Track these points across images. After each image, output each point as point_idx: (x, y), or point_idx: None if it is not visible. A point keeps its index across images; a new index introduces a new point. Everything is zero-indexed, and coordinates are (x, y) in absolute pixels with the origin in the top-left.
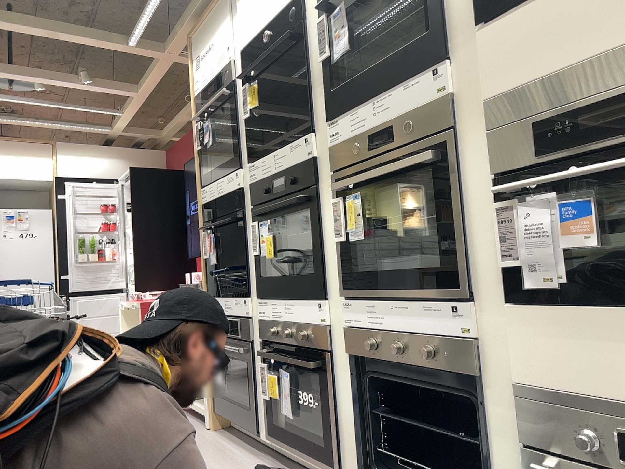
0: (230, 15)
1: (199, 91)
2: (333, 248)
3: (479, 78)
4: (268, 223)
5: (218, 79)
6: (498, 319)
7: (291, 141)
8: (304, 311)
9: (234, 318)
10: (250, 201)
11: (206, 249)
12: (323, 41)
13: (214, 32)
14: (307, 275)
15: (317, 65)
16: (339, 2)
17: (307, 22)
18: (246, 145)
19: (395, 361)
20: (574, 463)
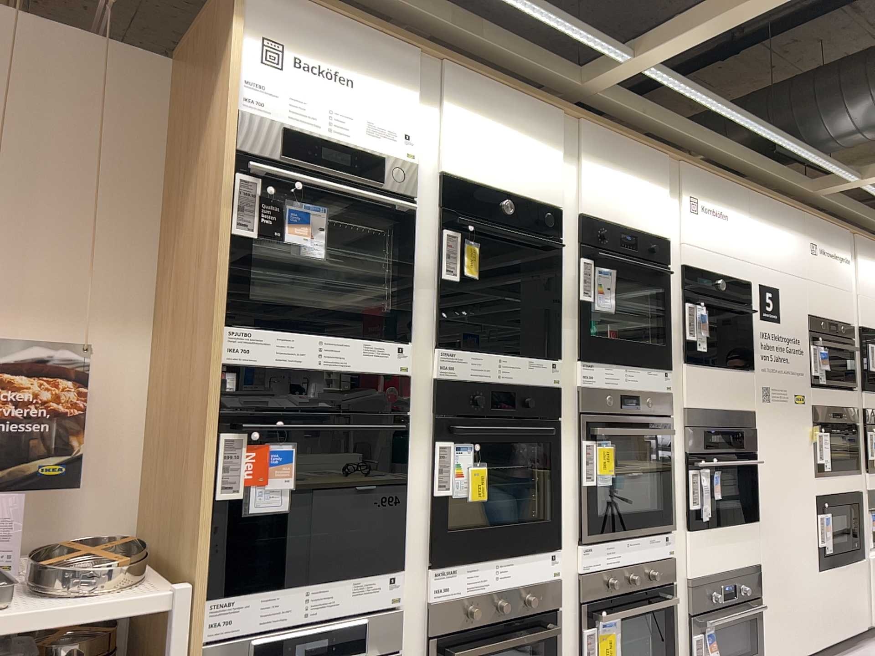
0: (420, 91)
1: (272, 116)
2: (569, 490)
3: (681, 391)
4: (474, 449)
5: (371, 161)
6: (680, 541)
7: (530, 355)
8: (530, 566)
9: (326, 622)
10: (426, 405)
11: (240, 476)
12: (590, 284)
13: (365, 69)
14: (530, 522)
15: (569, 295)
16: (606, 264)
17: (562, 243)
18: (430, 314)
19: (625, 590)
20: (703, 612)
